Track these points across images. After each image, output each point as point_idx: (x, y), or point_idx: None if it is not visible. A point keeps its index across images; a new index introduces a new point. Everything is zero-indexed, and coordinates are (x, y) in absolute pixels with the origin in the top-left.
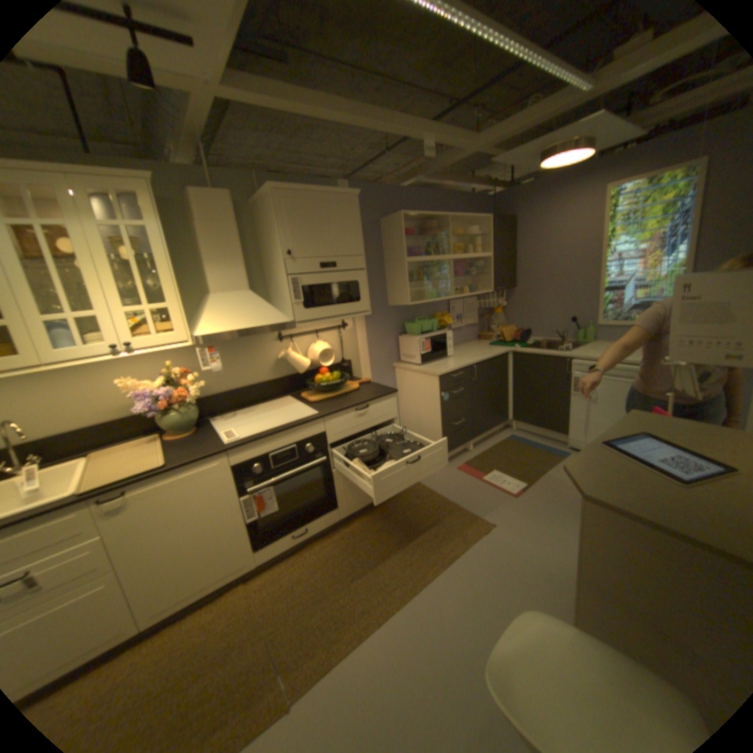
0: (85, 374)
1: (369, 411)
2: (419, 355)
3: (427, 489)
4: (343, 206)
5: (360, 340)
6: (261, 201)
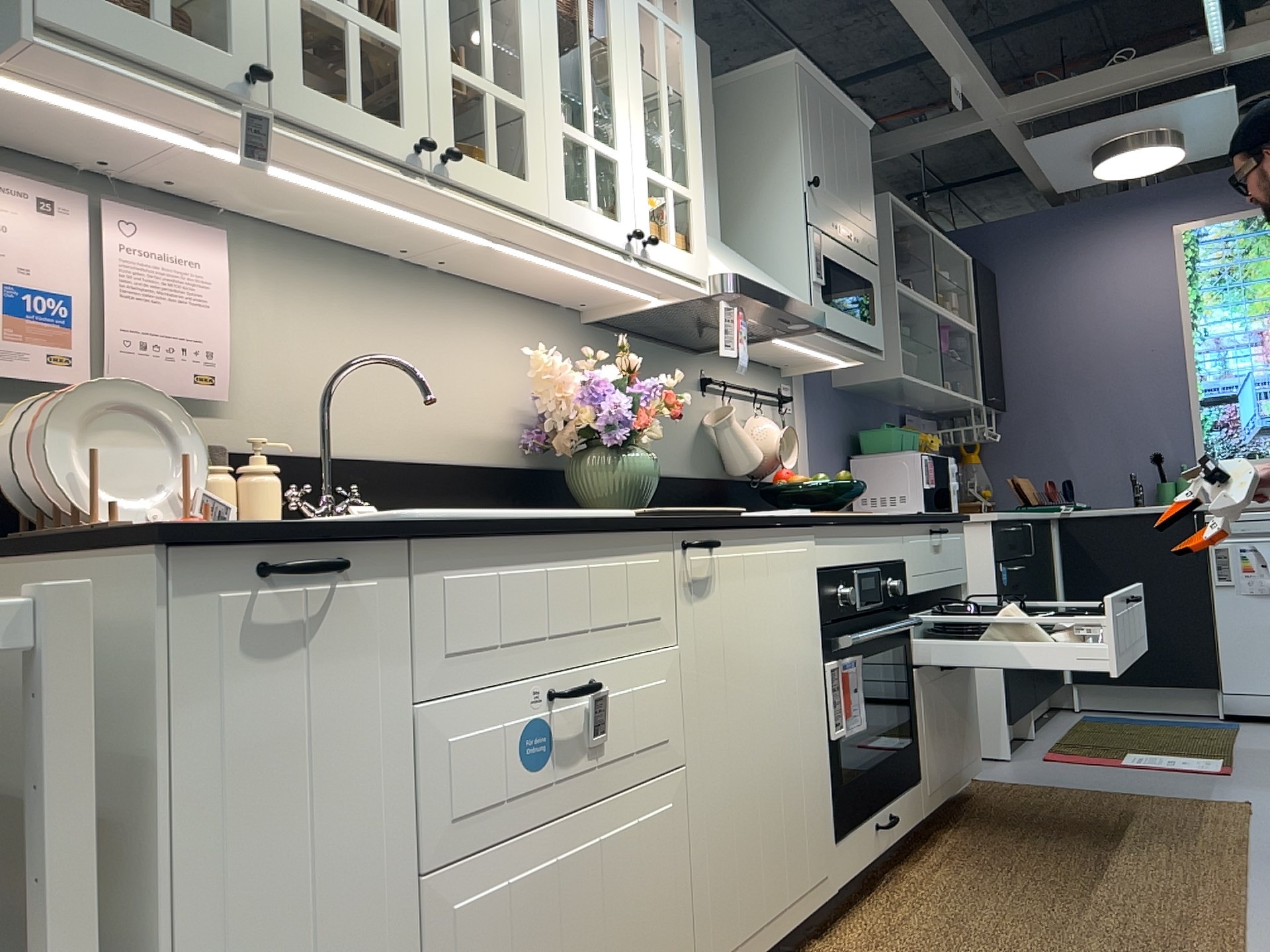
0: (439, 326)
1: (944, 545)
2: (917, 492)
3: (1027, 783)
4: (860, 139)
5: (803, 444)
6: (742, 90)
